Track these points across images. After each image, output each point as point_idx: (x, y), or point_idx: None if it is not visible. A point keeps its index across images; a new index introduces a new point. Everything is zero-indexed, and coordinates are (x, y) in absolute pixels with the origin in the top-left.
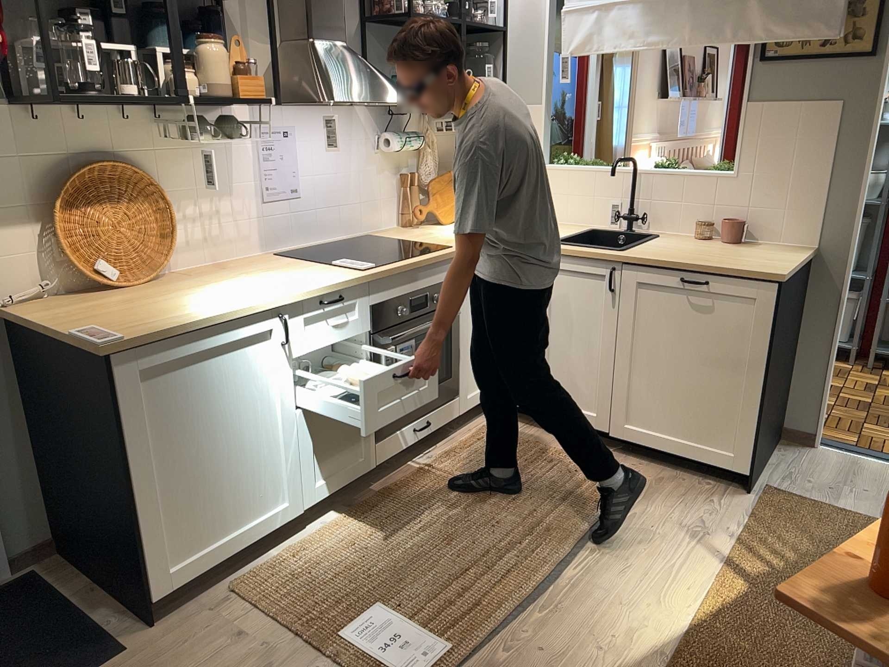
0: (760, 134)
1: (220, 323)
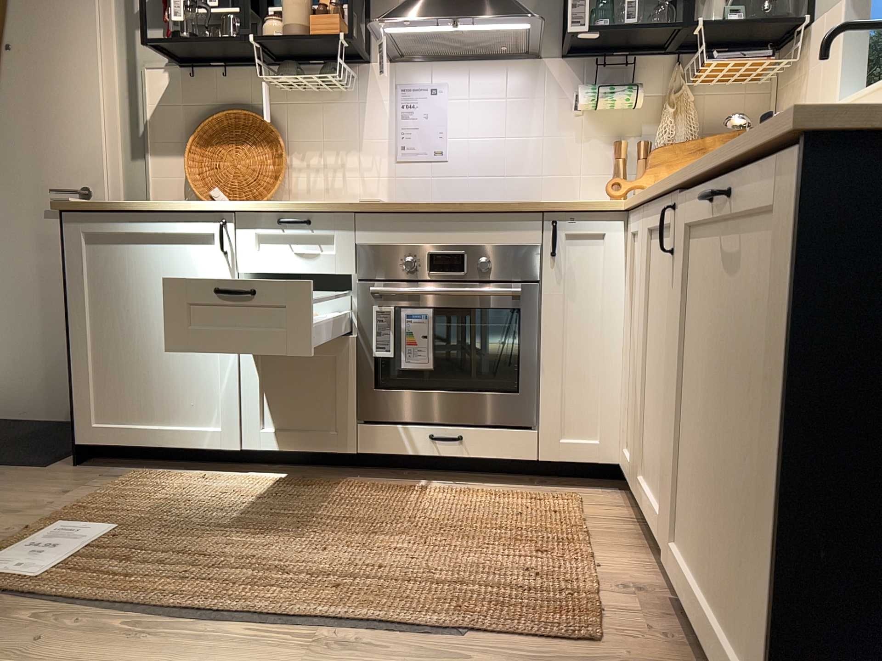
0: None
1: (160, 213)
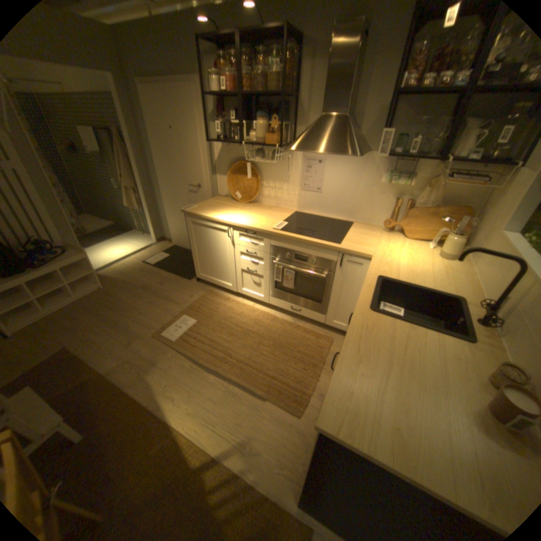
0: None
1: (211, 219)
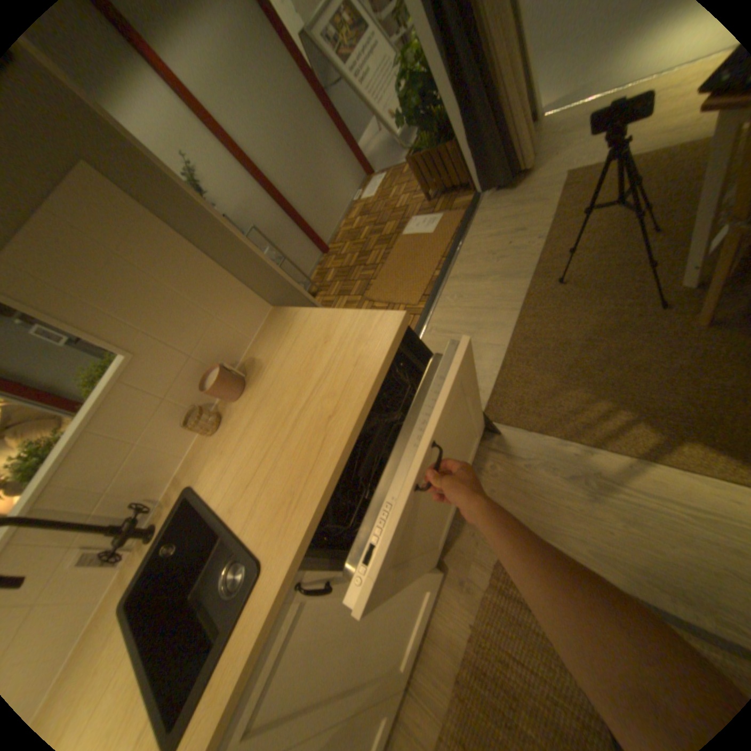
0: (74, 297)
1: None
